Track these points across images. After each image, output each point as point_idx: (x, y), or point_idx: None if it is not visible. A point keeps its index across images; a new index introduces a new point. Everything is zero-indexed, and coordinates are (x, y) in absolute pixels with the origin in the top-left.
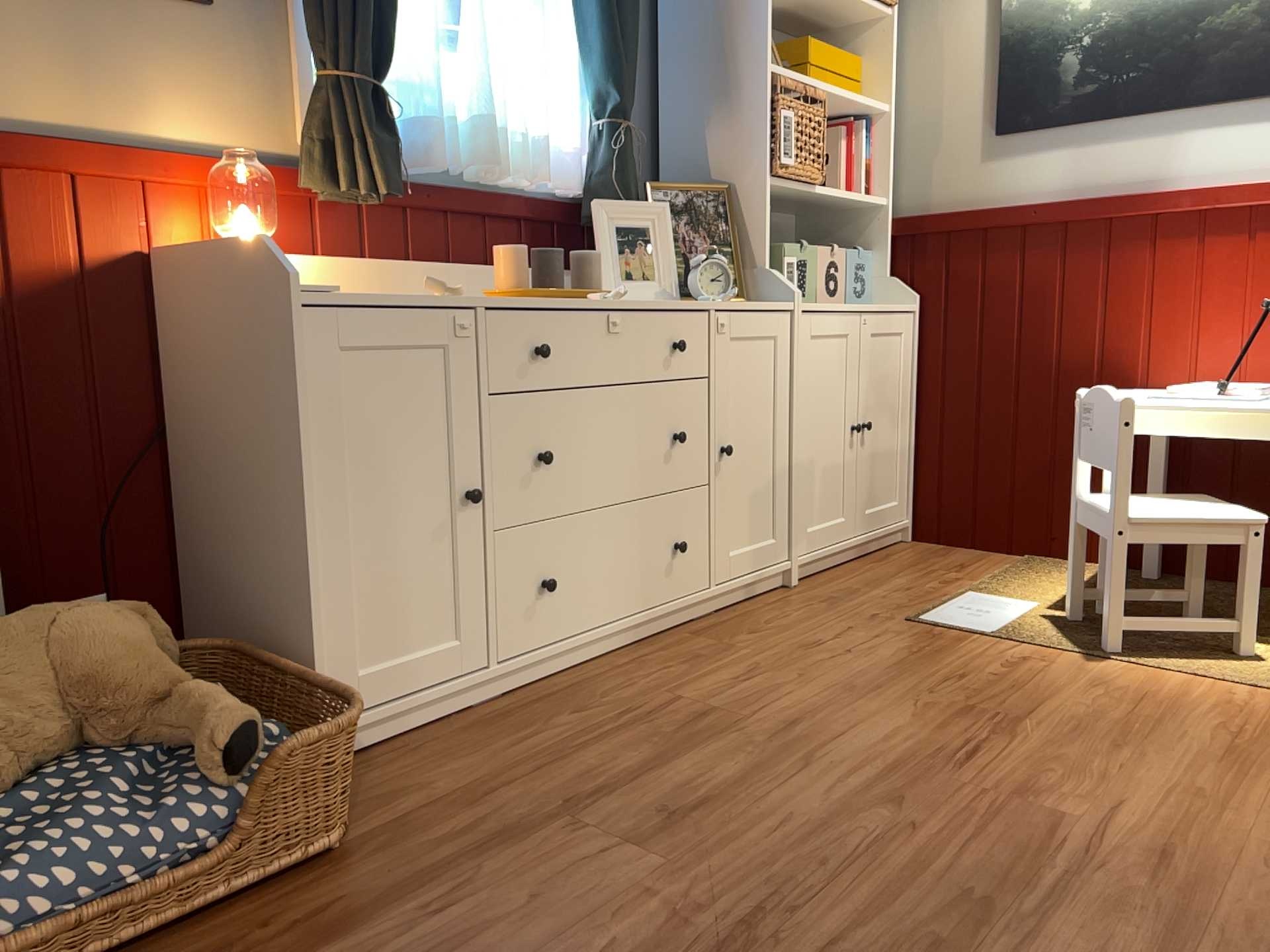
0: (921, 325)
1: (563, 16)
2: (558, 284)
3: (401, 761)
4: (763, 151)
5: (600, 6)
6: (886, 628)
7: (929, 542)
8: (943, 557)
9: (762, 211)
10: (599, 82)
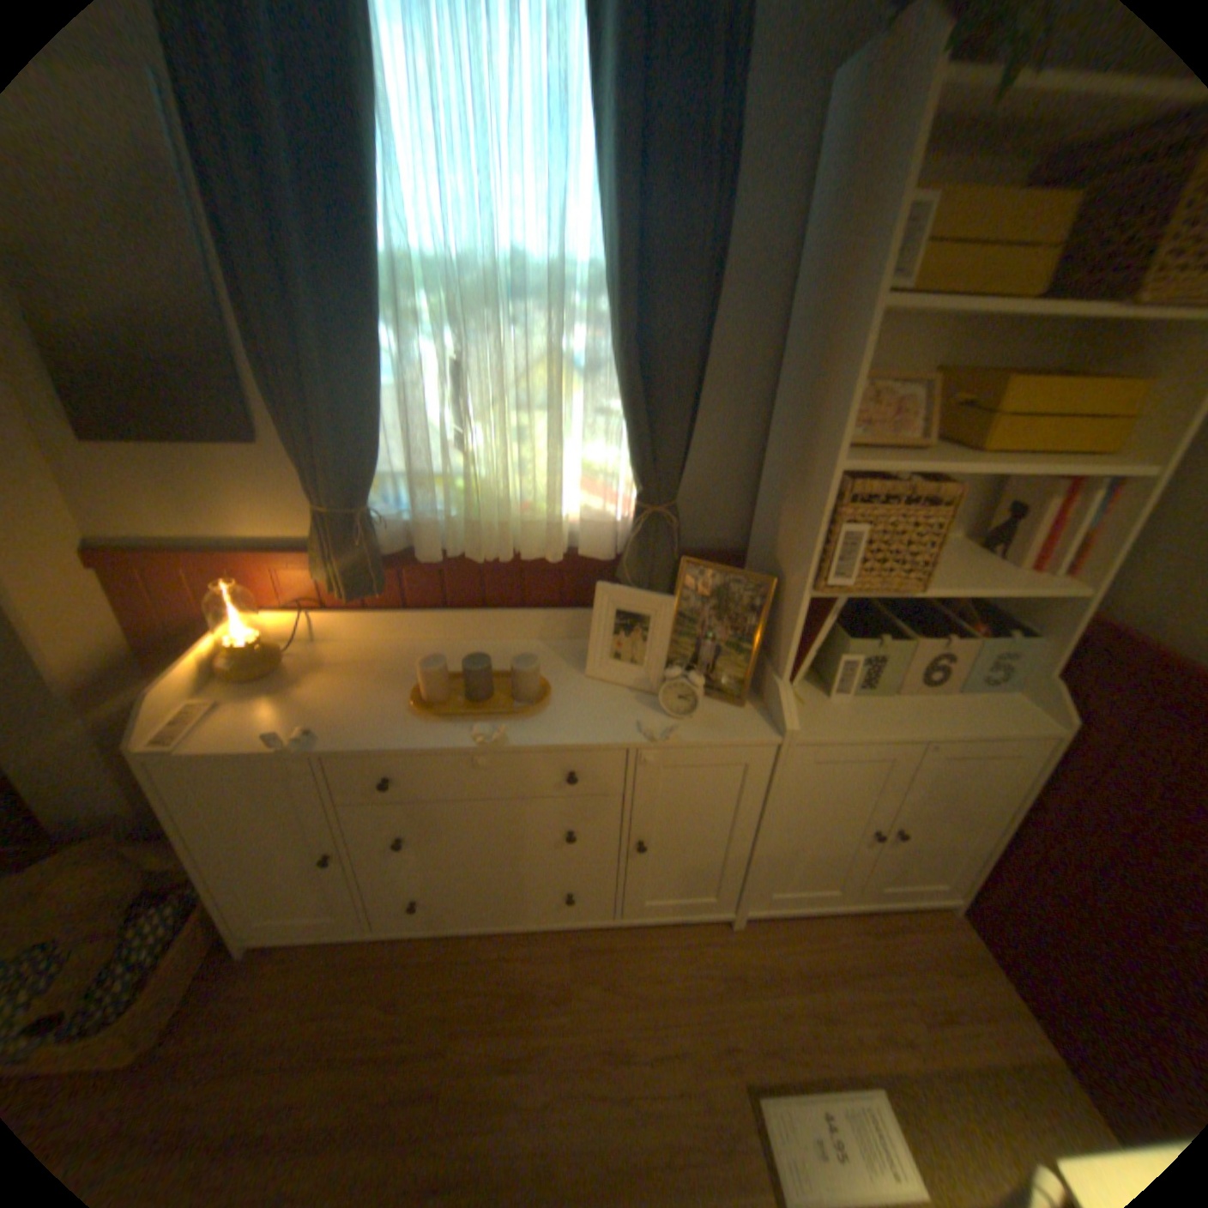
0: (1073, 756)
1: (609, 388)
2: (481, 693)
3: (271, 978)
4: (812, 565)
5: (624, 391)
6: (710, 1090)
7: (978, 940)
8: (957, 983)
9: (795, 625)
10: (632, 463)
